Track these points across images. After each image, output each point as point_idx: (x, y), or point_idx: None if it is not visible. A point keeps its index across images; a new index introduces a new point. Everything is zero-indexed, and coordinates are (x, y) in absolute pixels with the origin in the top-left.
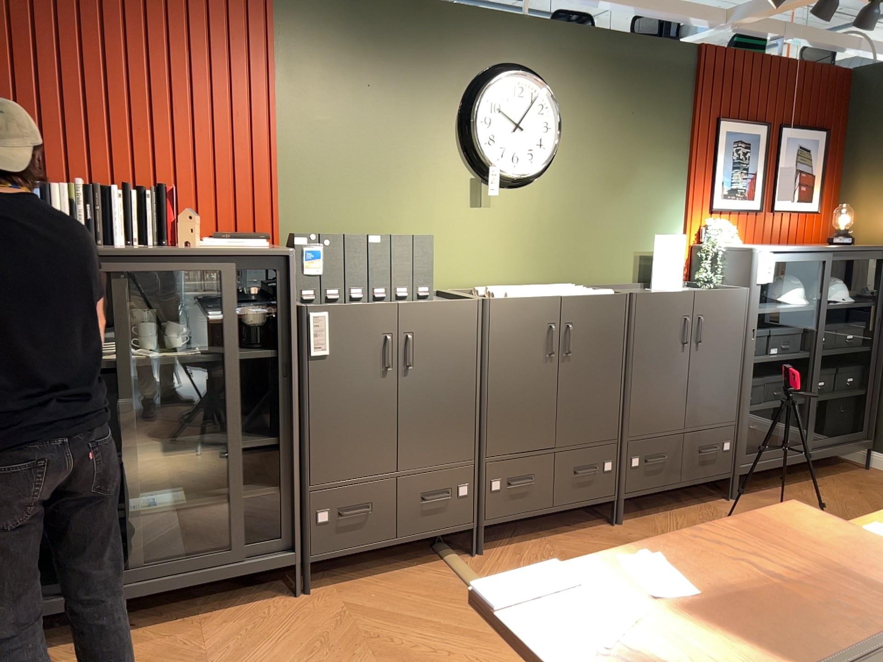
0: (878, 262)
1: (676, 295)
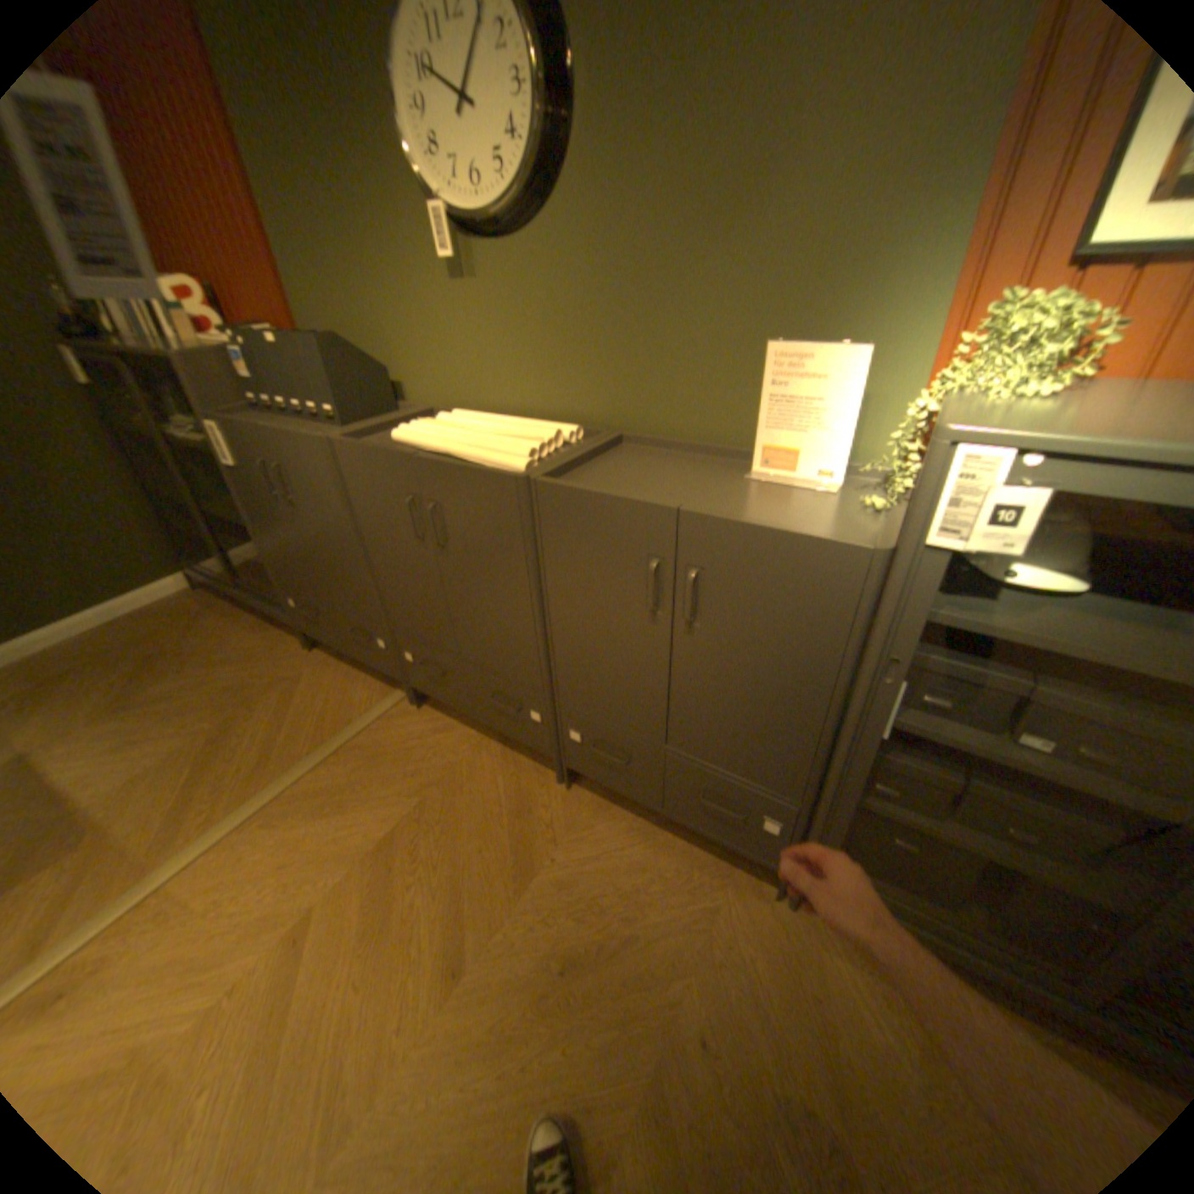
0: None
1: (625, 507)
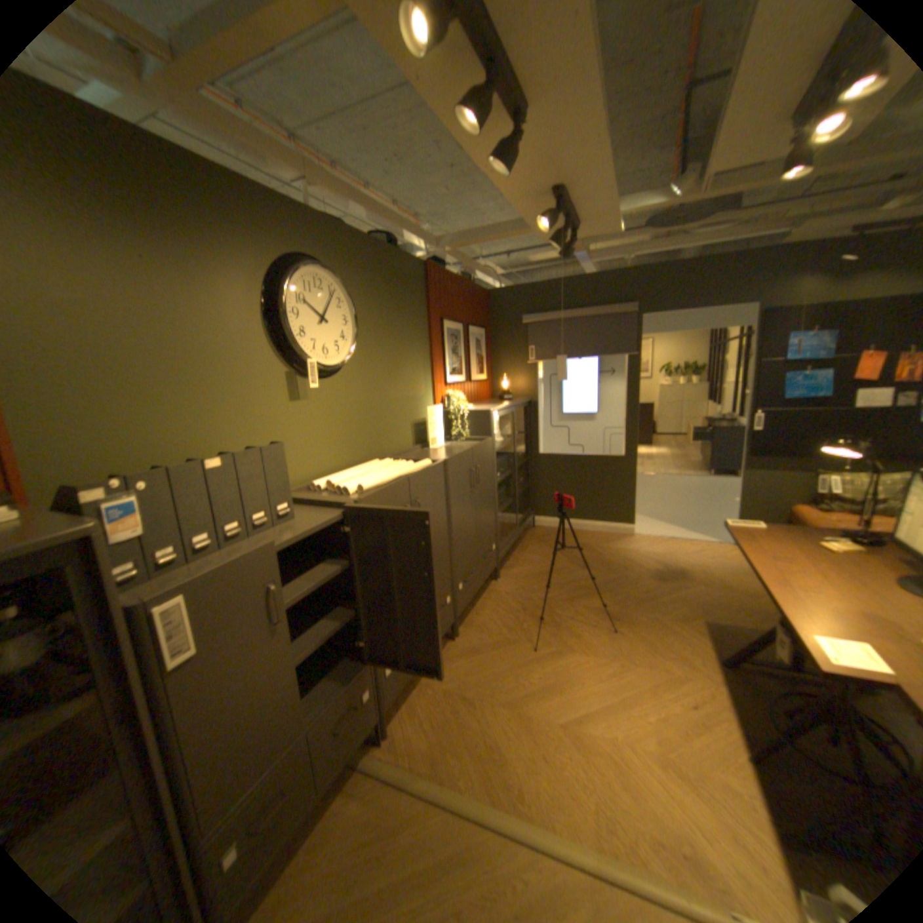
0: (522, 408)
1: (465, 454)
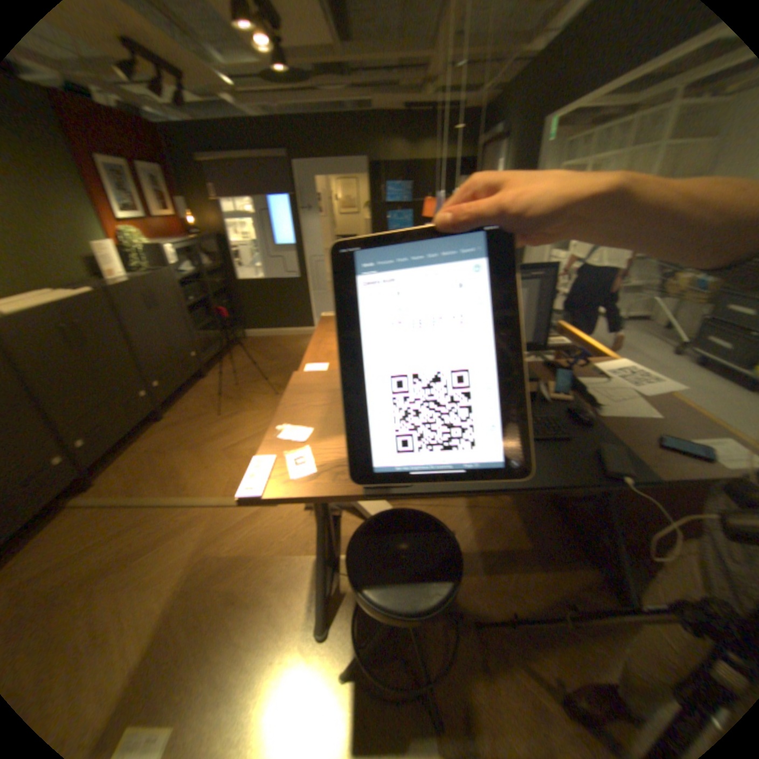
0: (213, 241)
1: (130, 282)
